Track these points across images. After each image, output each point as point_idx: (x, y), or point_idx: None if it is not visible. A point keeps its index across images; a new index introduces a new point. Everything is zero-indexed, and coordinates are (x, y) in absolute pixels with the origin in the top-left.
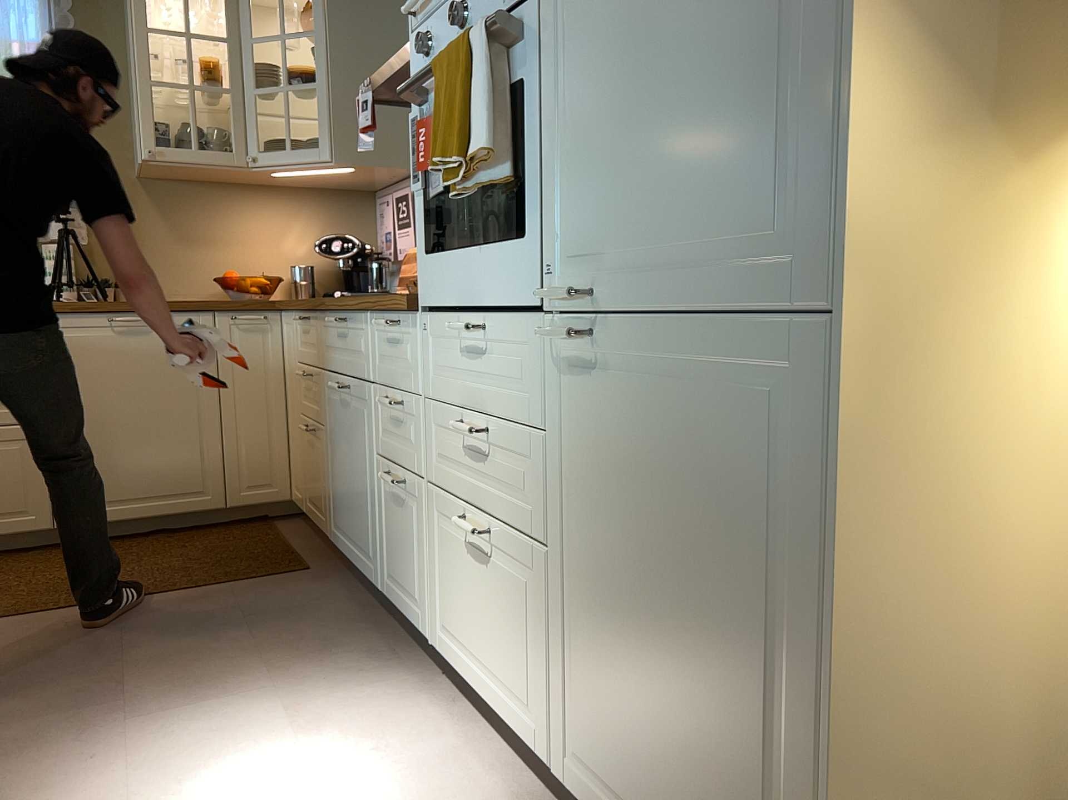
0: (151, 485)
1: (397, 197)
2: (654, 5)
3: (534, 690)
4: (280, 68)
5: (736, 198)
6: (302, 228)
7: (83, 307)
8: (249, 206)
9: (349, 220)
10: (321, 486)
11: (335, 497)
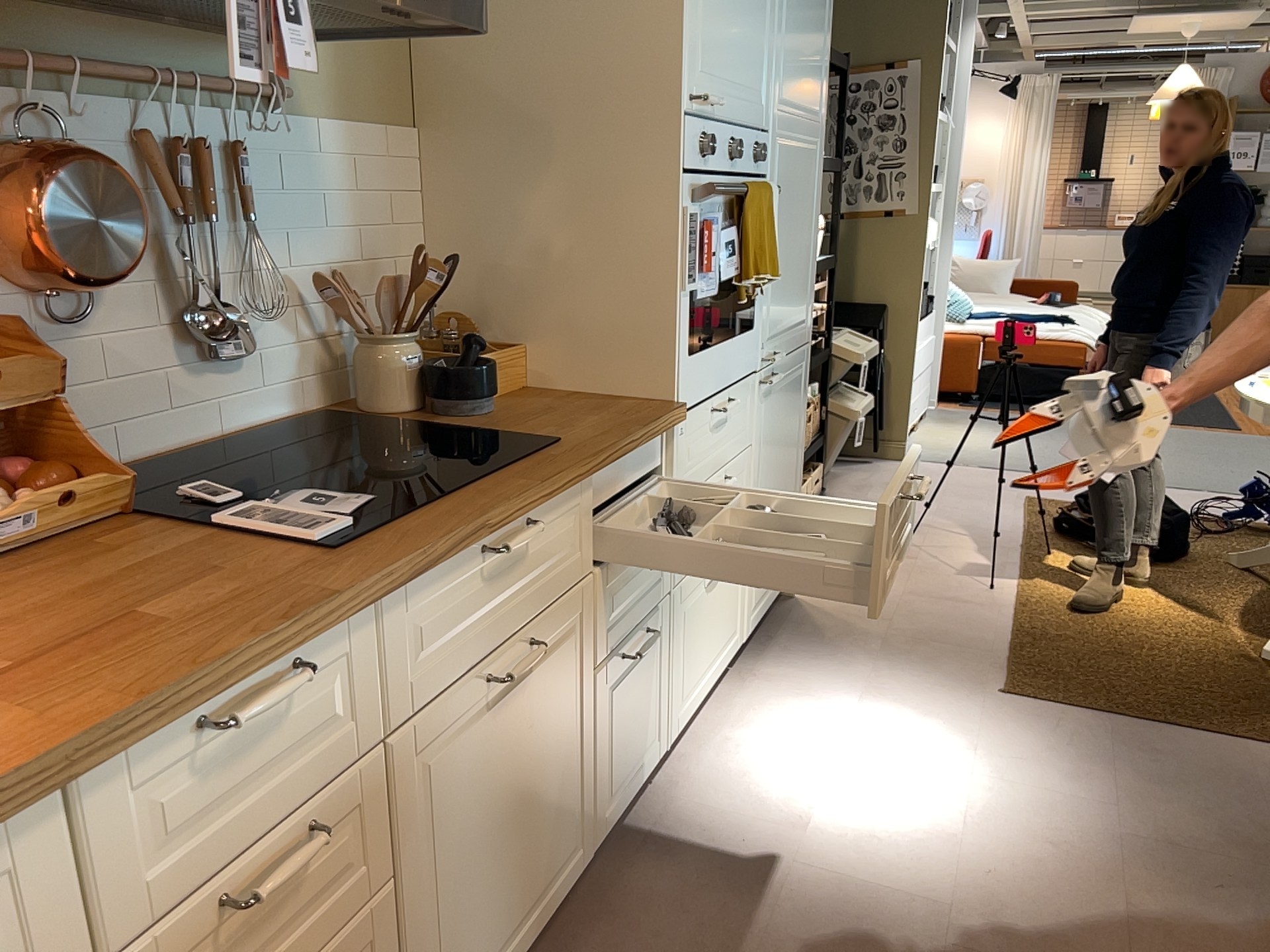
0: None
1: None
2: (793, 221)
3: (736, 613)
4: None
5: (801, 306)
6: None
7: None
8: None
9: None
10: None
11: None
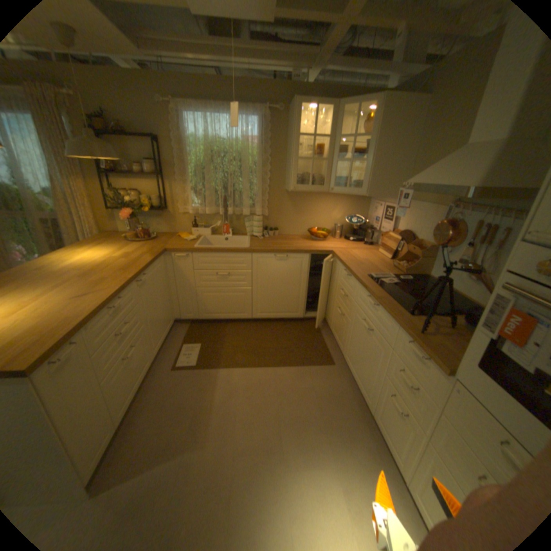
0: (281, 309)
1: (388, 207)
2: None
3: None
4: (348, 146)
5: None
6: (340, 209)
7: (267, 251)
8: (322, 200)
9: (359, 205)
10: (343, 336)
11: (351, 351)
